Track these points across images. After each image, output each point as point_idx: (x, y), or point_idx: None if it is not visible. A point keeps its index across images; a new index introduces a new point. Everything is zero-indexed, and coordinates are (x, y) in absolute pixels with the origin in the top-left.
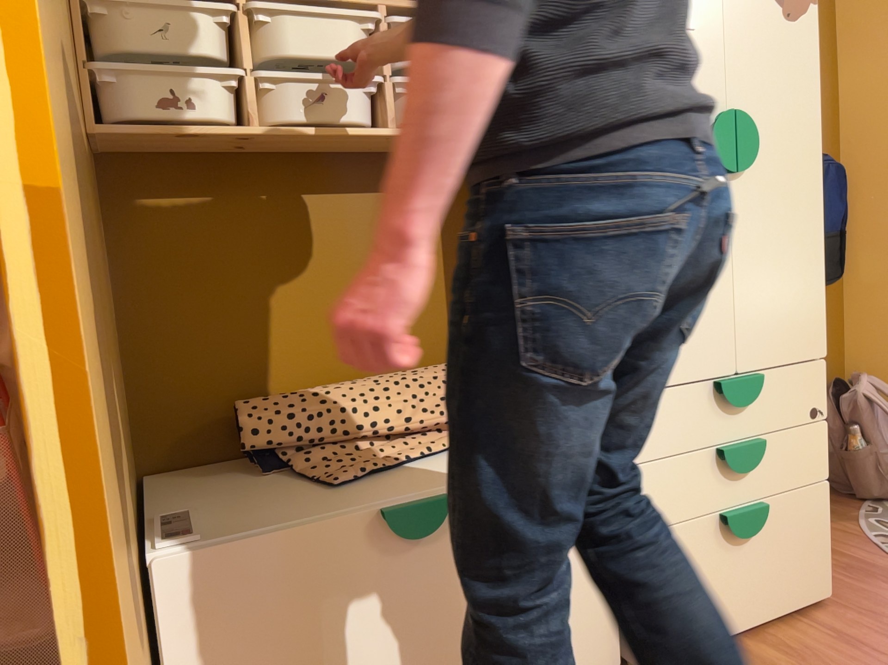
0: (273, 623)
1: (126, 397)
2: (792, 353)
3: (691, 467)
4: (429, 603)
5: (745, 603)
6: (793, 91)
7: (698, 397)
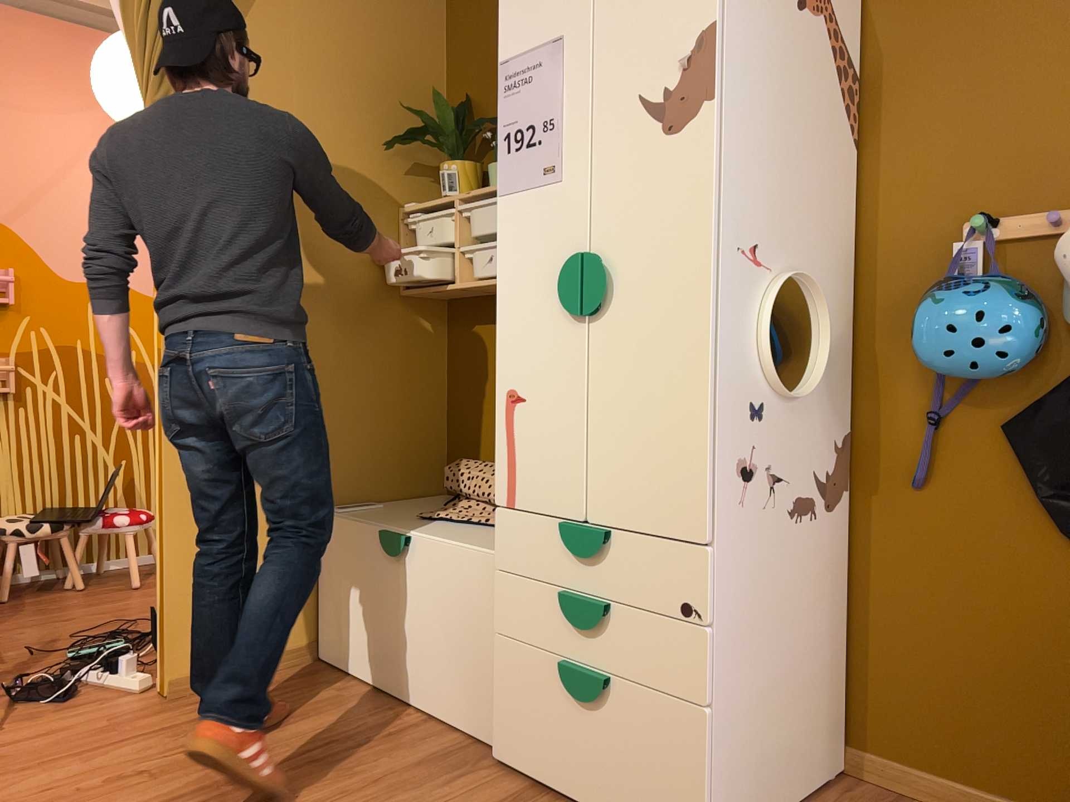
0: (346, 568)
1: (430, 443)
2: (654, 525)
3: (539, 597)
4: (399, 603)
5: (585, 776)
6: (672, 213)
7: (550, 532)
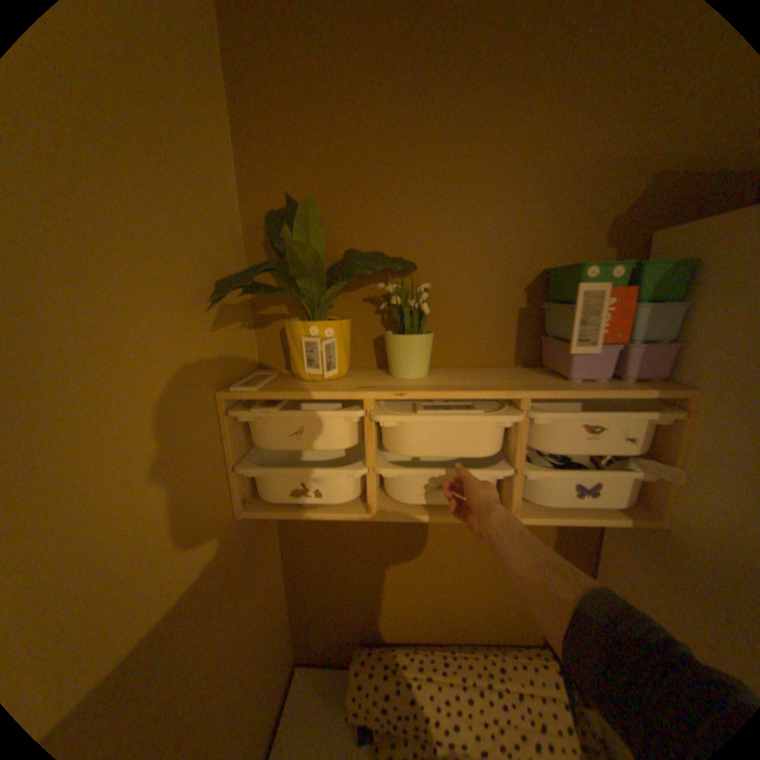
0: None
1: (279, 636)
2: None
3: None
4: None
5: None
6: None
7: None
